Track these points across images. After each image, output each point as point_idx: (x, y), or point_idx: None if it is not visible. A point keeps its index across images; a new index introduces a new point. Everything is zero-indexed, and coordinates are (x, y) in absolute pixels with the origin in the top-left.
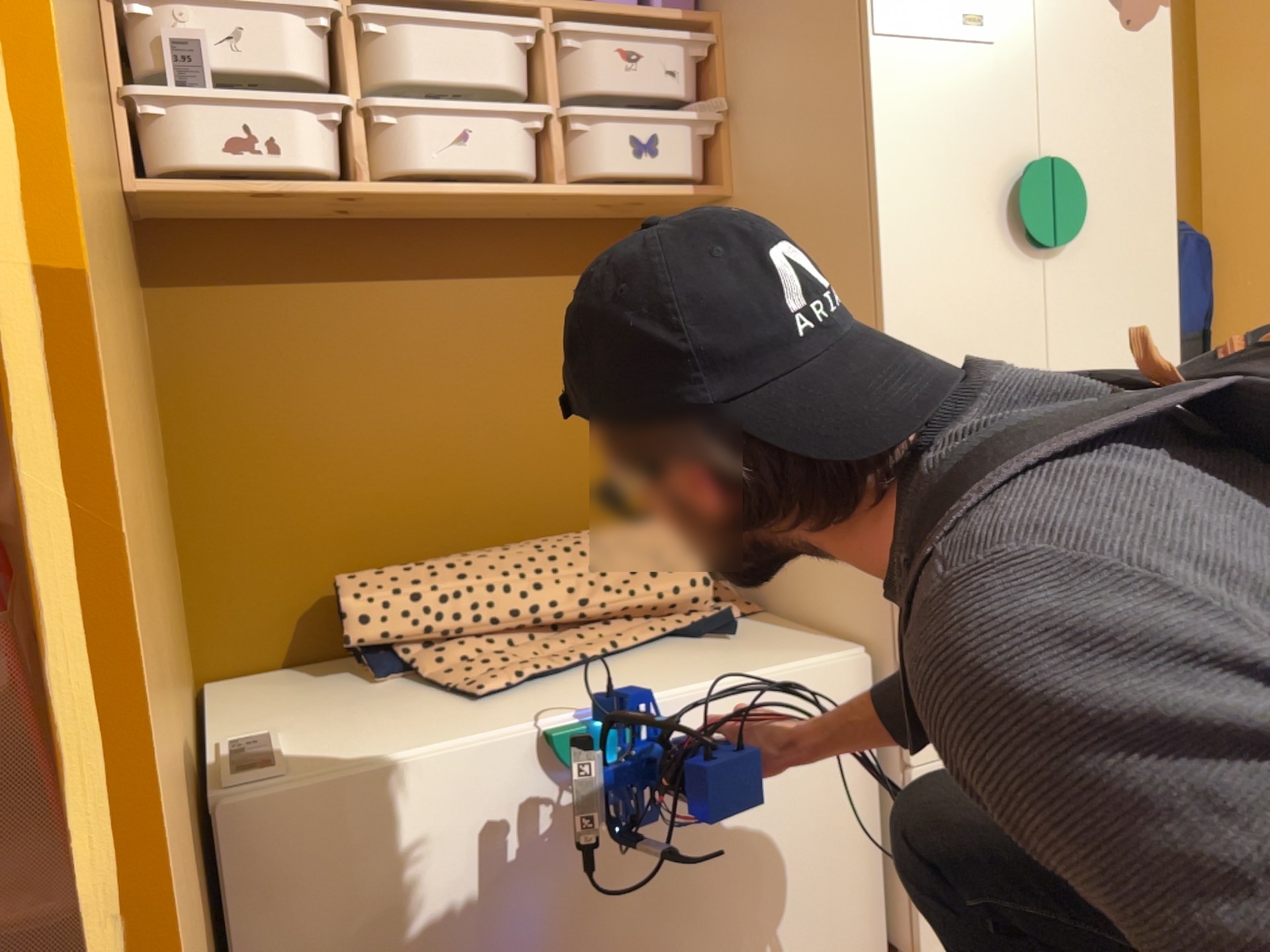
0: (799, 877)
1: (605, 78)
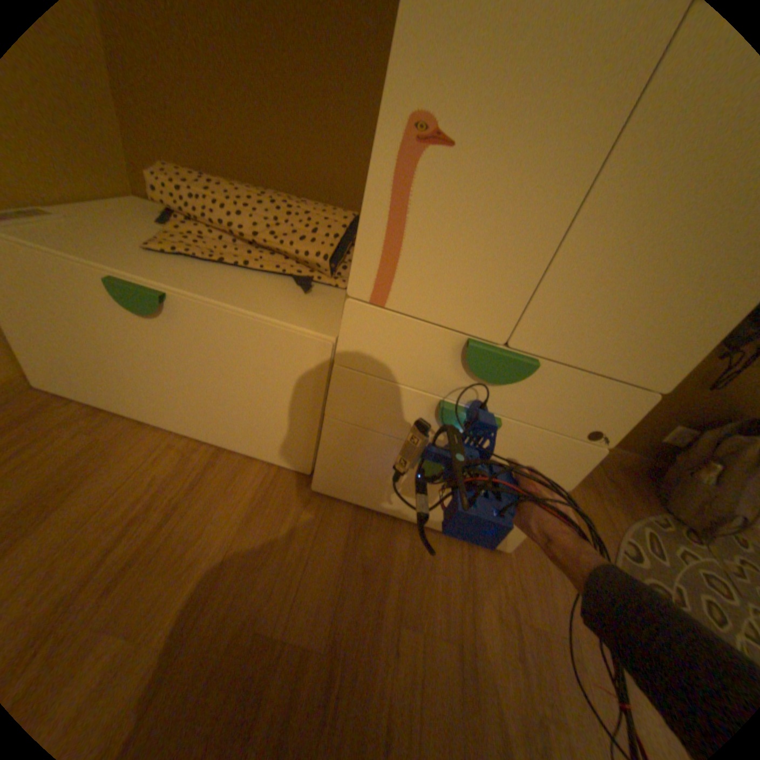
0: (264, 418)
1: None
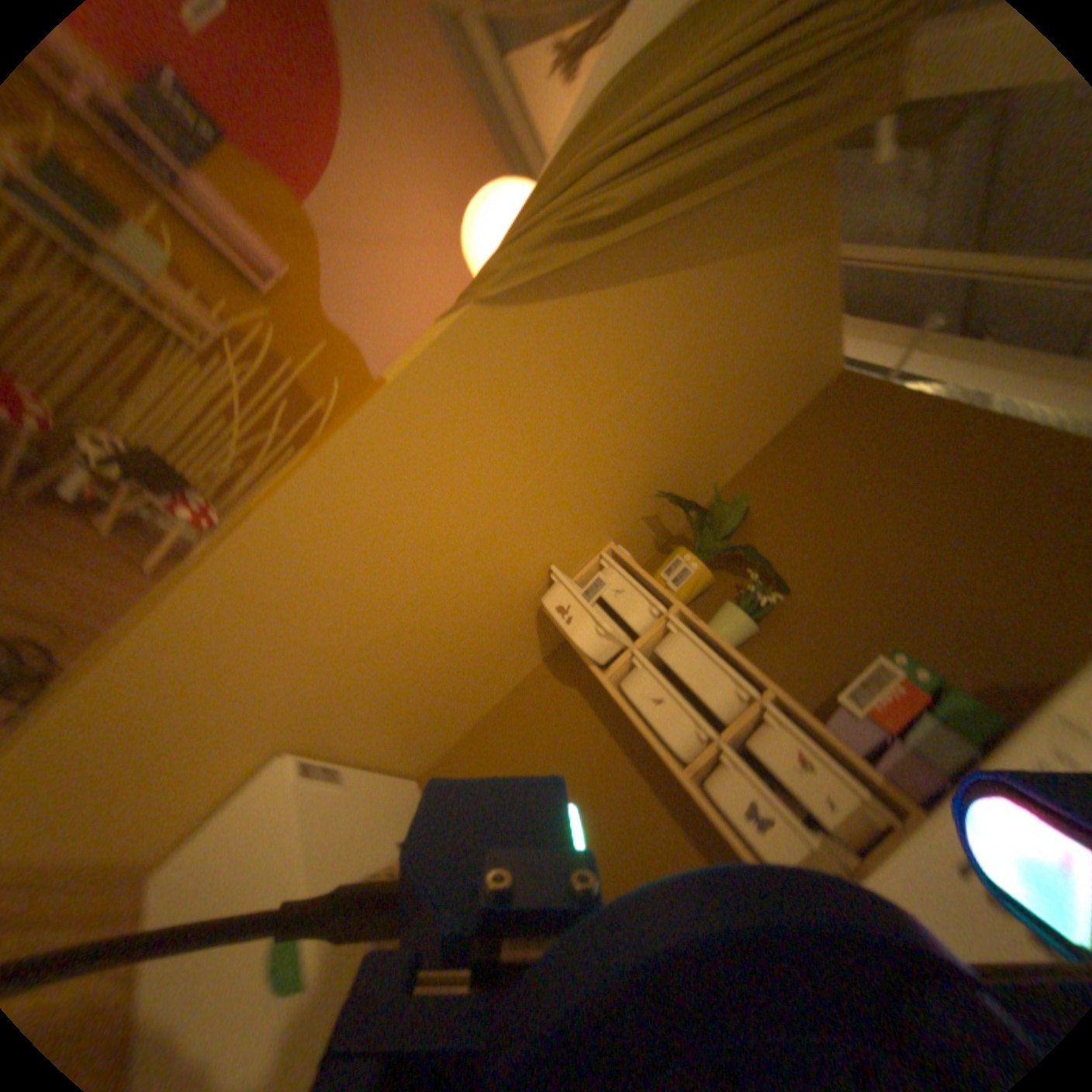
0: None
1: (770, 757)
